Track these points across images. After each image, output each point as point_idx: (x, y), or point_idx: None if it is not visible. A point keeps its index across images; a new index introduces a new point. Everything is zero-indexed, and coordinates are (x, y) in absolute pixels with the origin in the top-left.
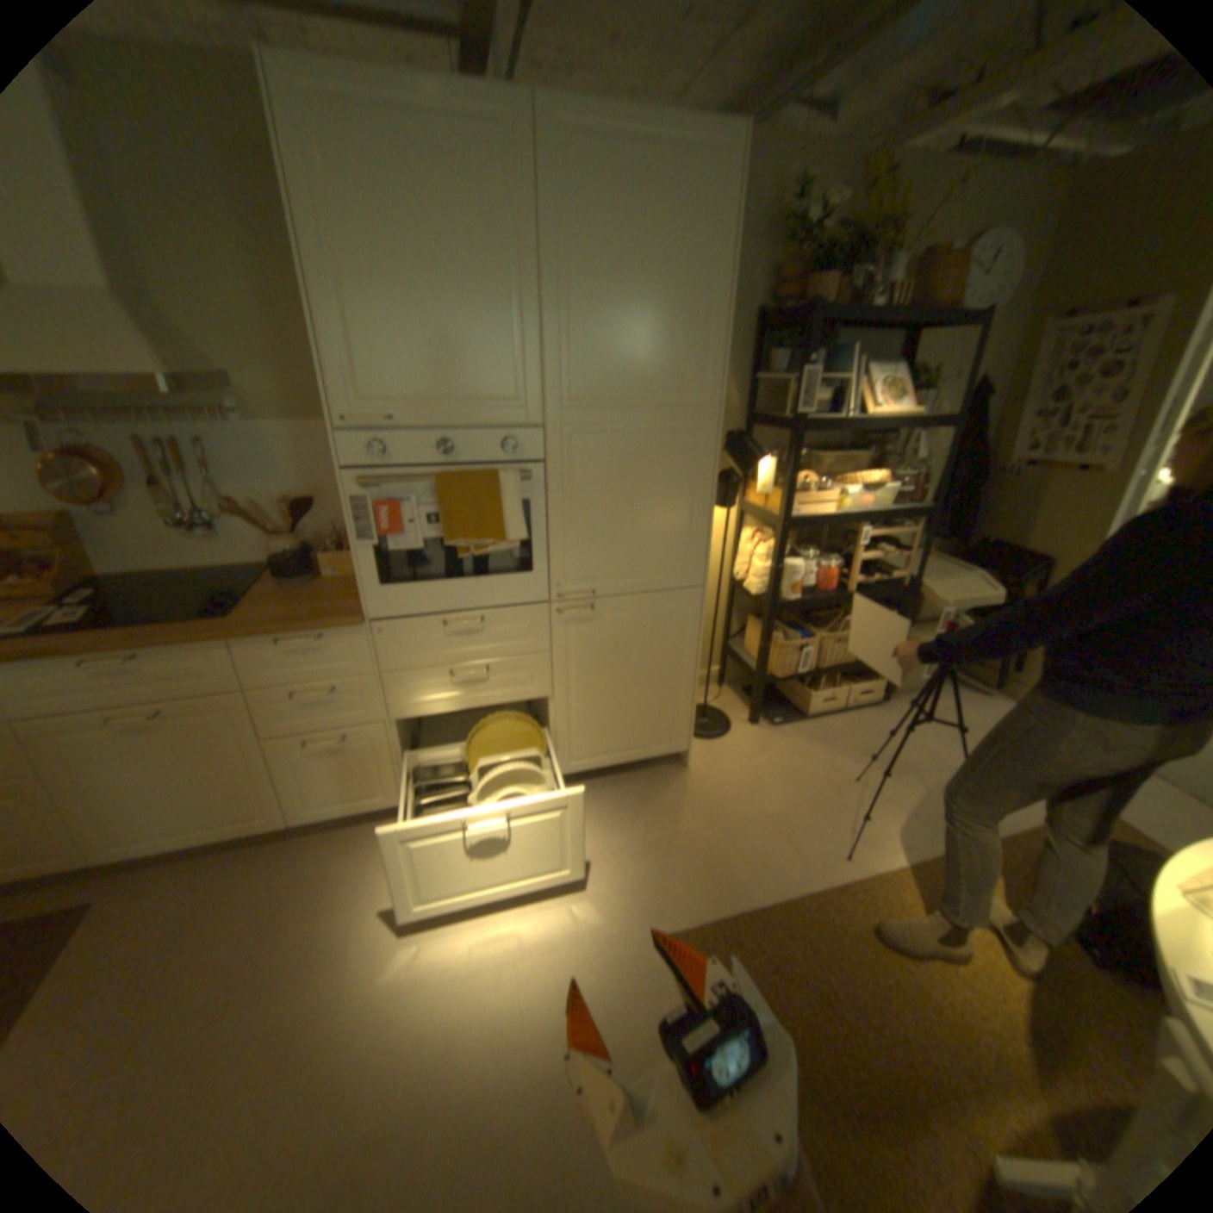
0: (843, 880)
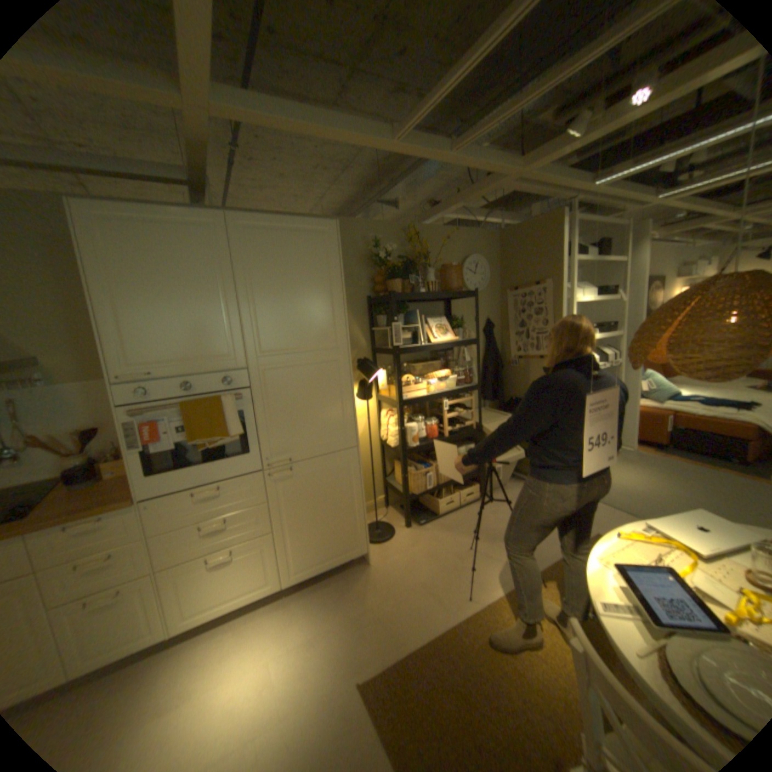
0: (468, 615)
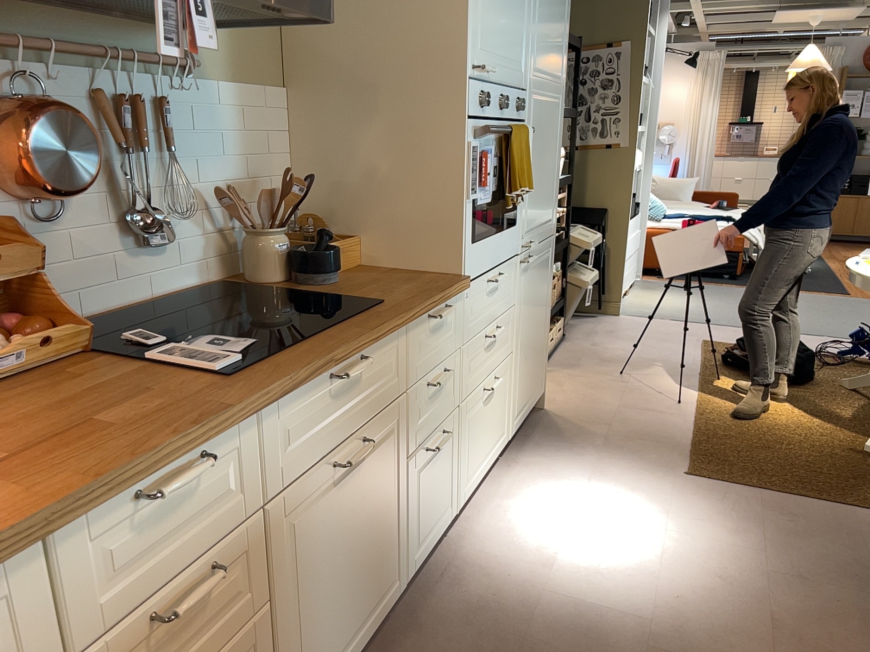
0: (690, 410)
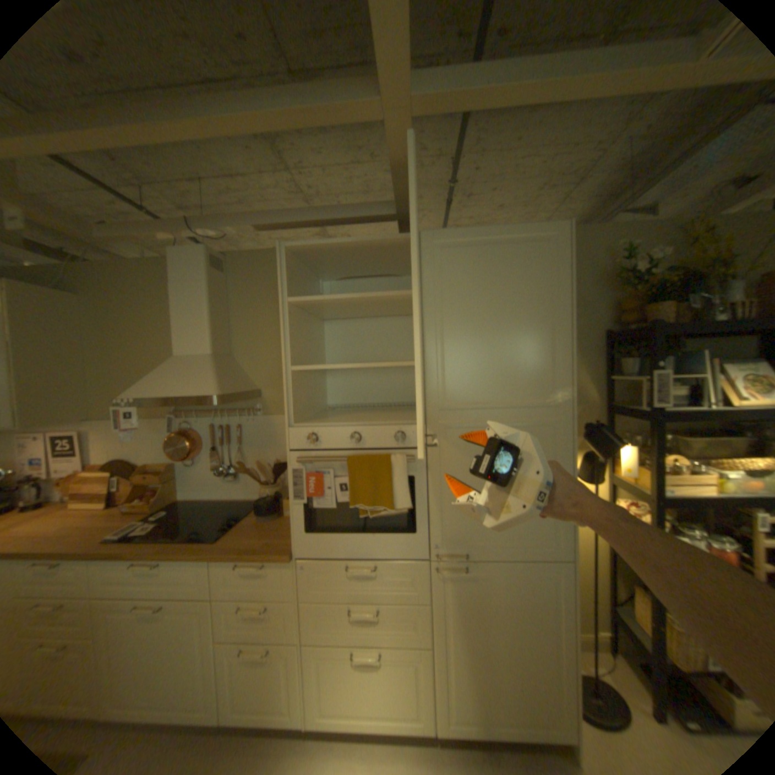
0: None
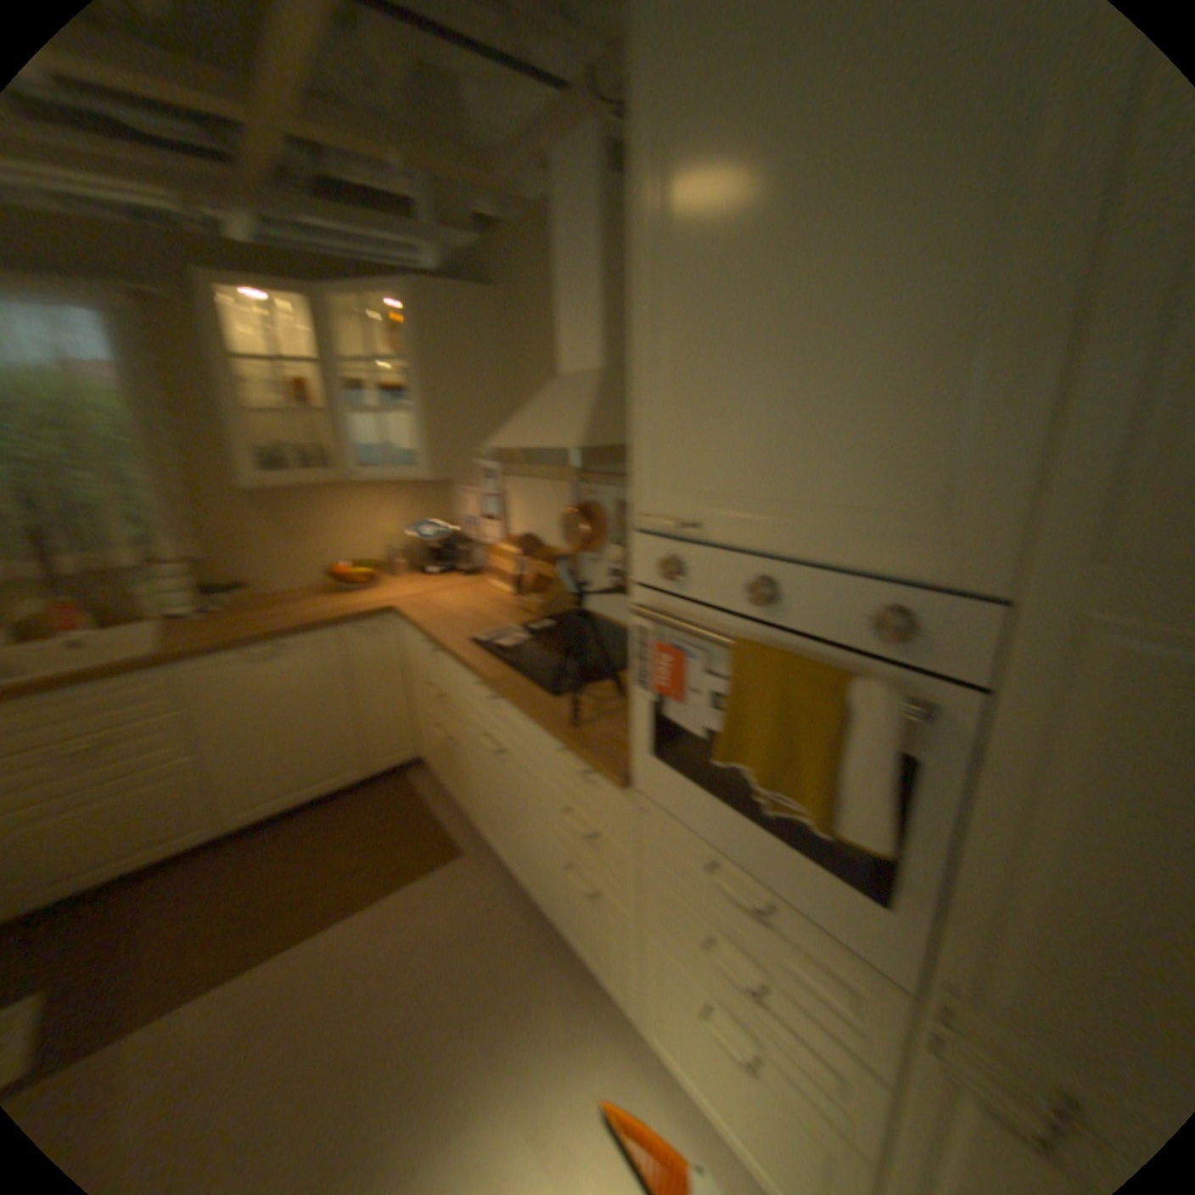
0: None
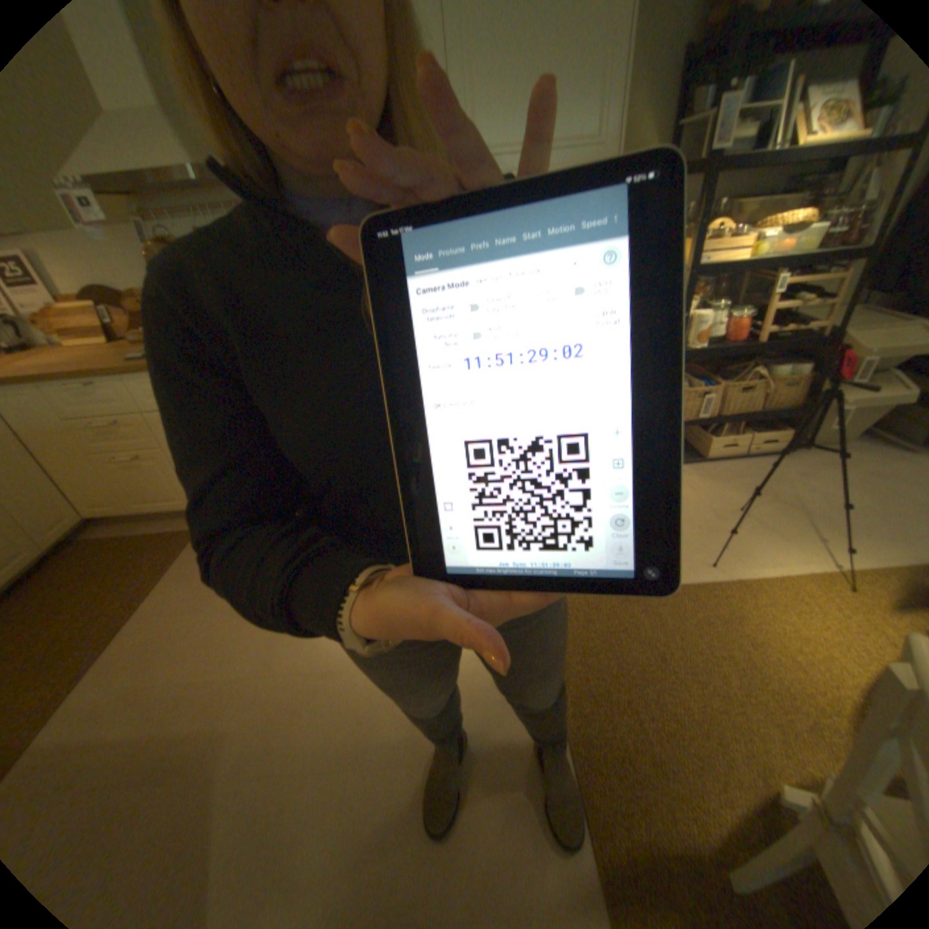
0: (704, 581)
